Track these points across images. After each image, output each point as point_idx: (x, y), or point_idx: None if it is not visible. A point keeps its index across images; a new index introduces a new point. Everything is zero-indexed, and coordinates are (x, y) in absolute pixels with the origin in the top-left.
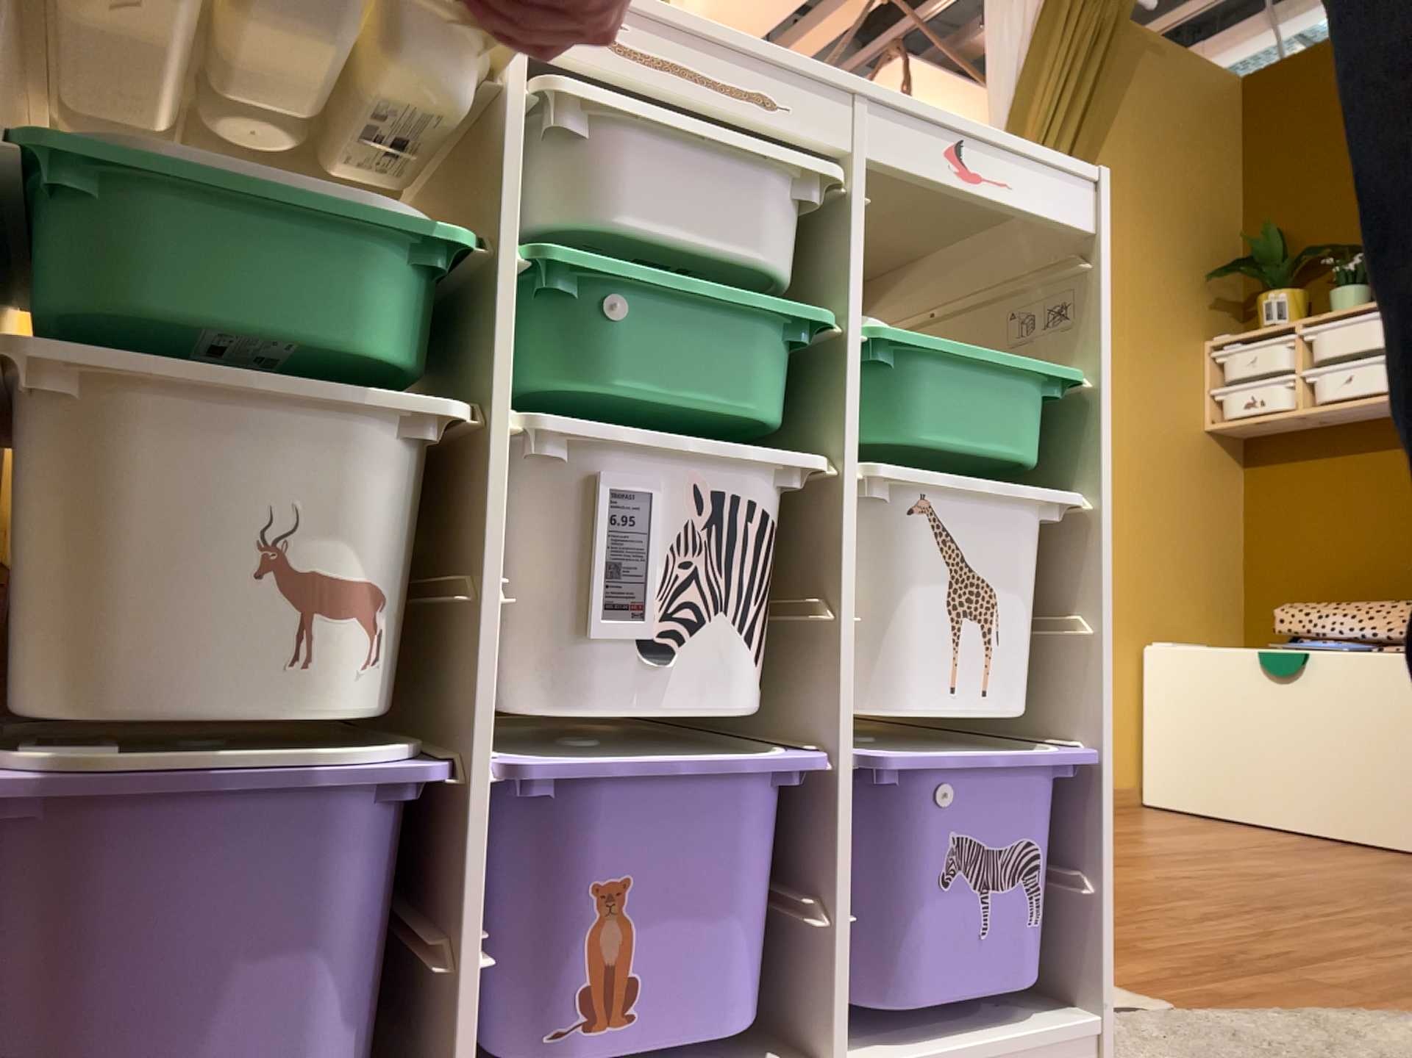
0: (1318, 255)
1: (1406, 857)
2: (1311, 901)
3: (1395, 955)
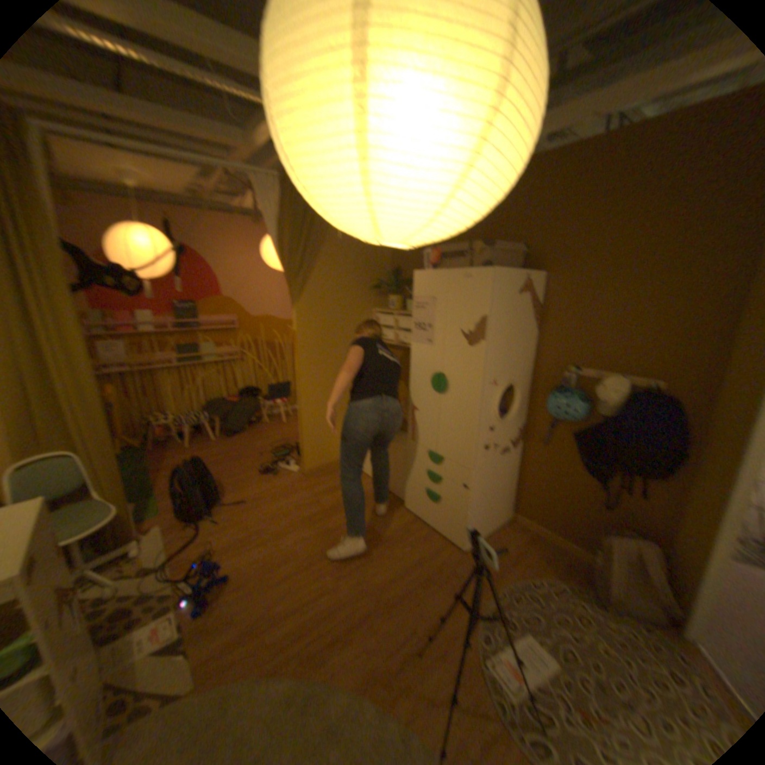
0: (410, 284)
1: (395, 505)
2: (327, 563)
3: (312, 617)
